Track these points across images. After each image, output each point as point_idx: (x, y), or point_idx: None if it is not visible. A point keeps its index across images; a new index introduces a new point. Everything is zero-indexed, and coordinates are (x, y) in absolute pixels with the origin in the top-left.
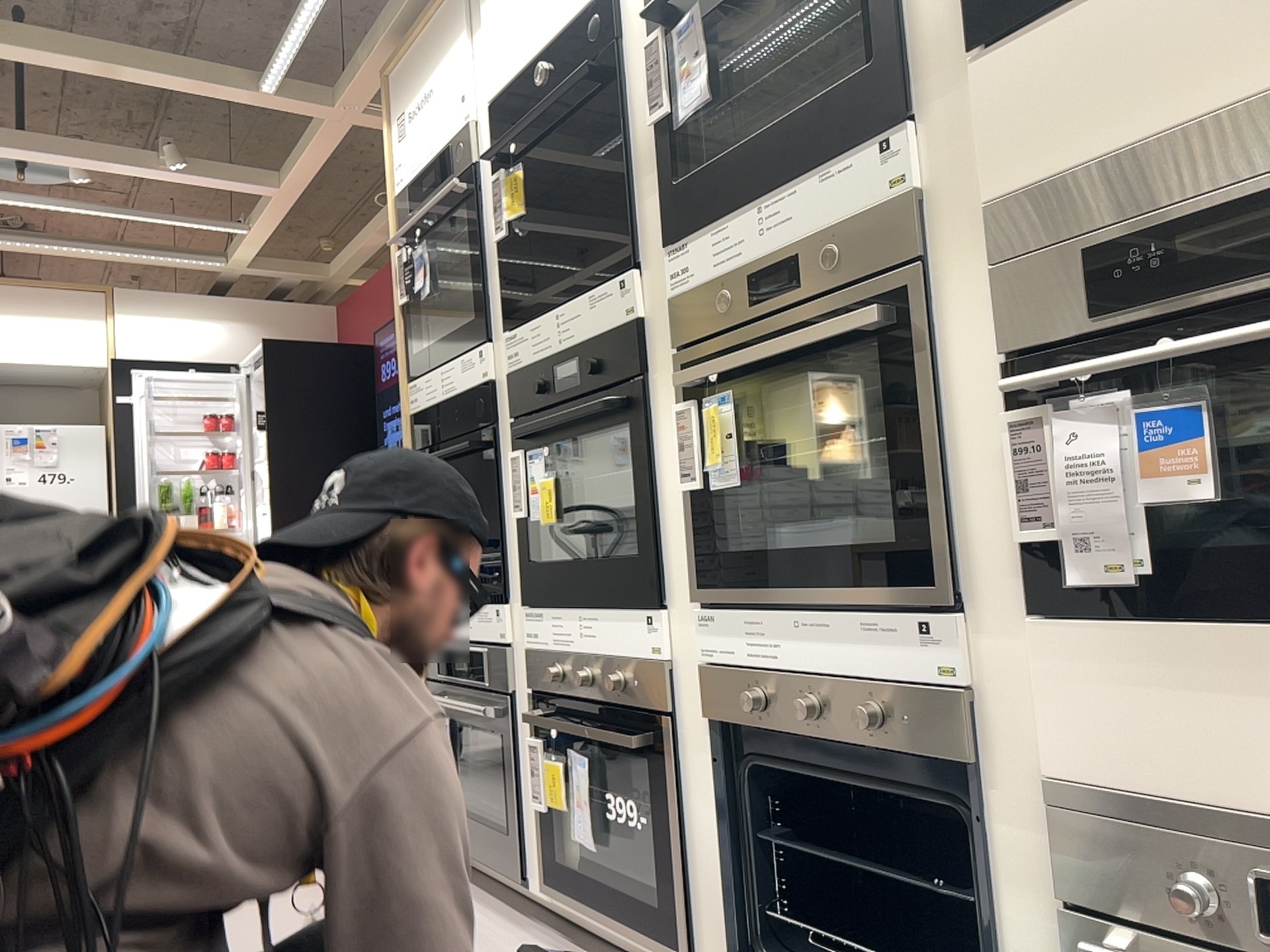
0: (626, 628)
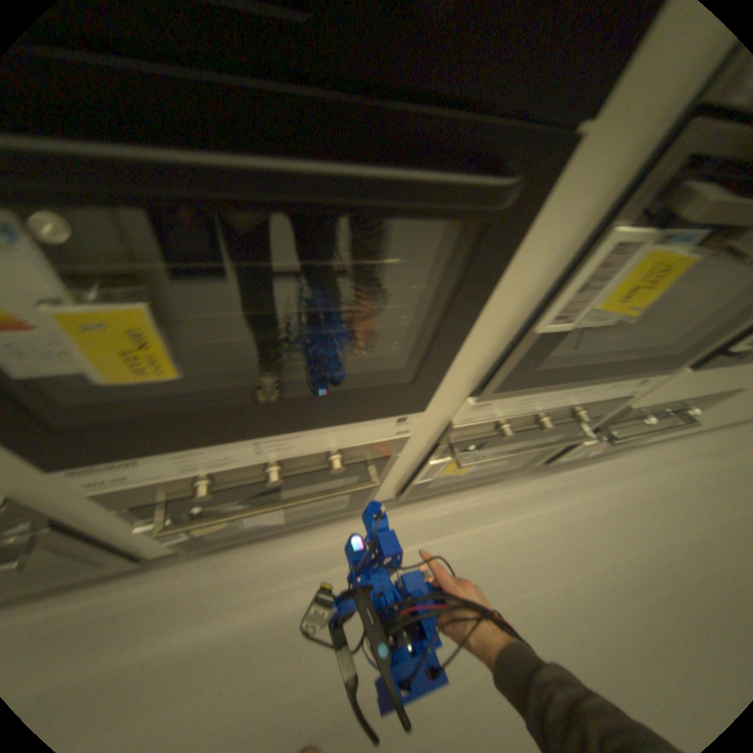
0: (361, 428)
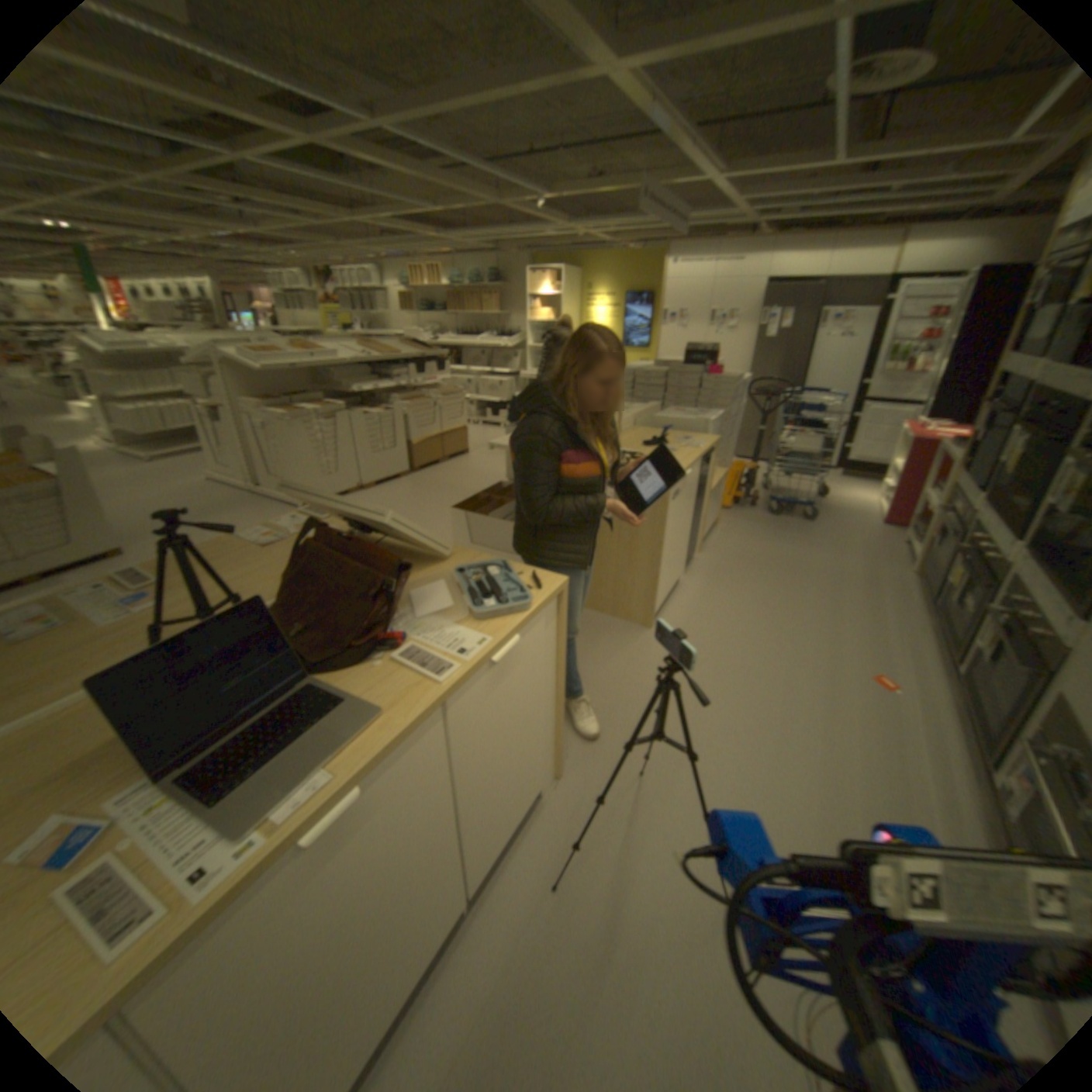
0: (1006, 541)
